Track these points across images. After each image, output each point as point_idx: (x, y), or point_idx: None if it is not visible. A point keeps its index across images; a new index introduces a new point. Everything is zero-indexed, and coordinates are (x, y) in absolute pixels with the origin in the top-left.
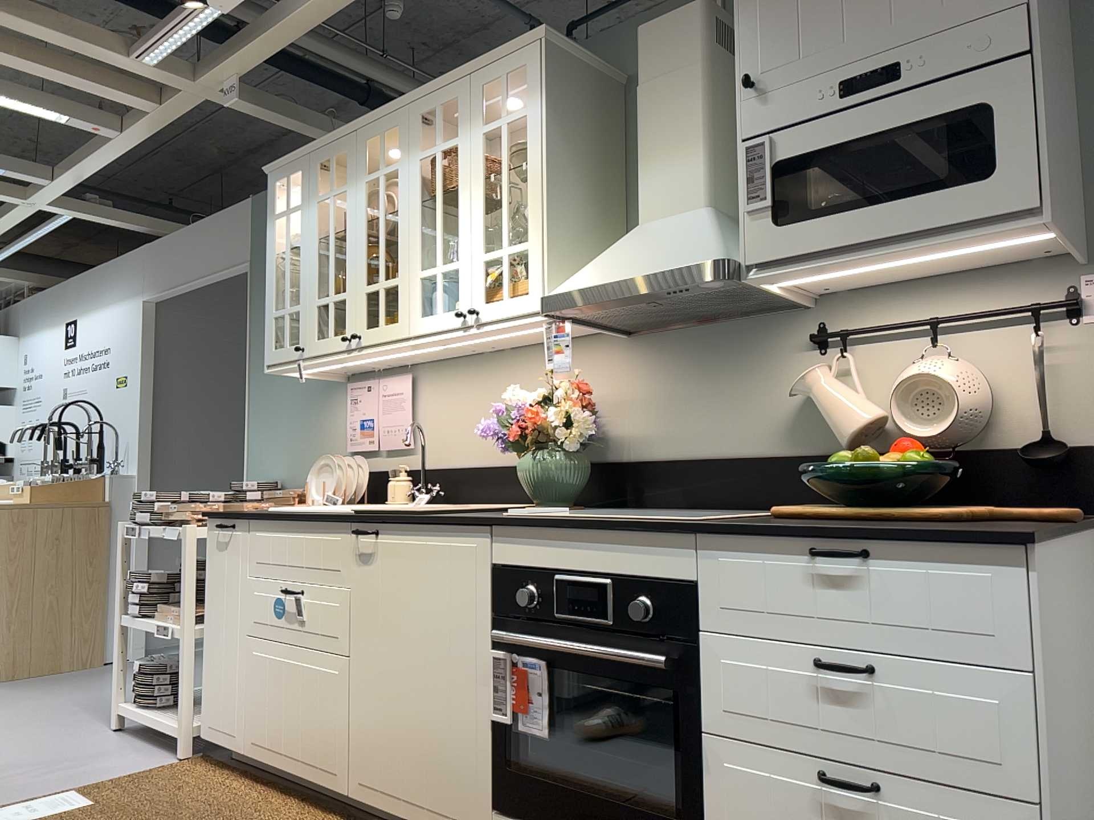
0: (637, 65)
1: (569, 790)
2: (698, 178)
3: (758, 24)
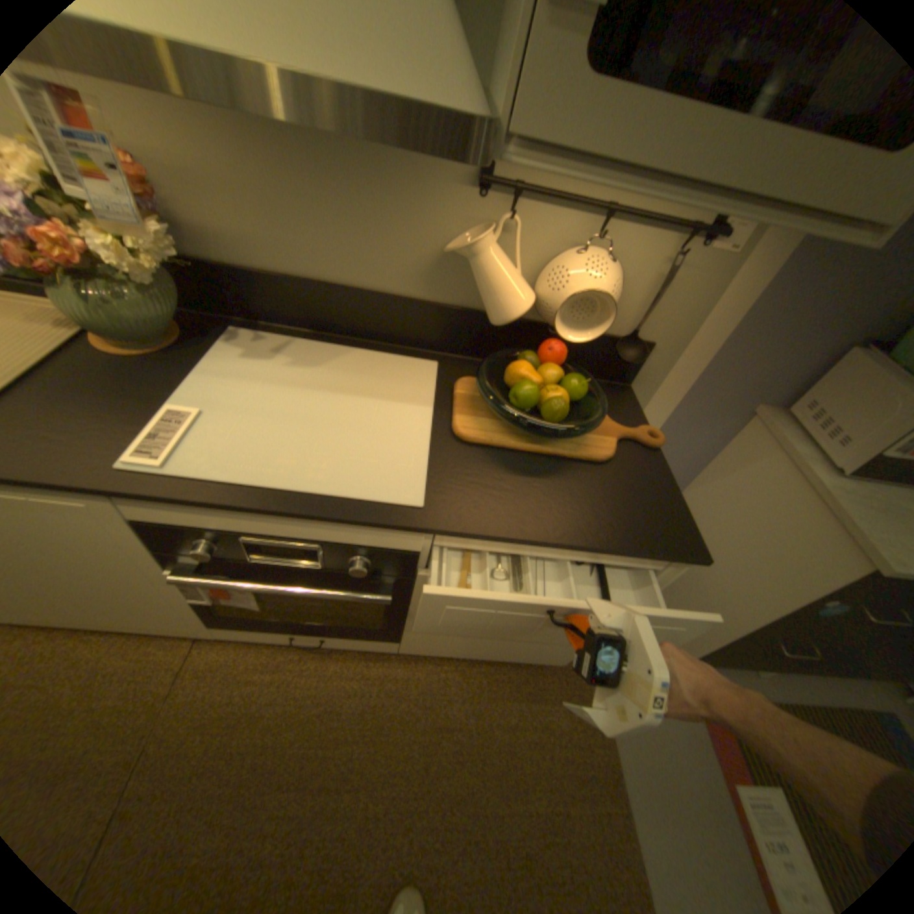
0: None
1: (285, 622)
2: None
3: None
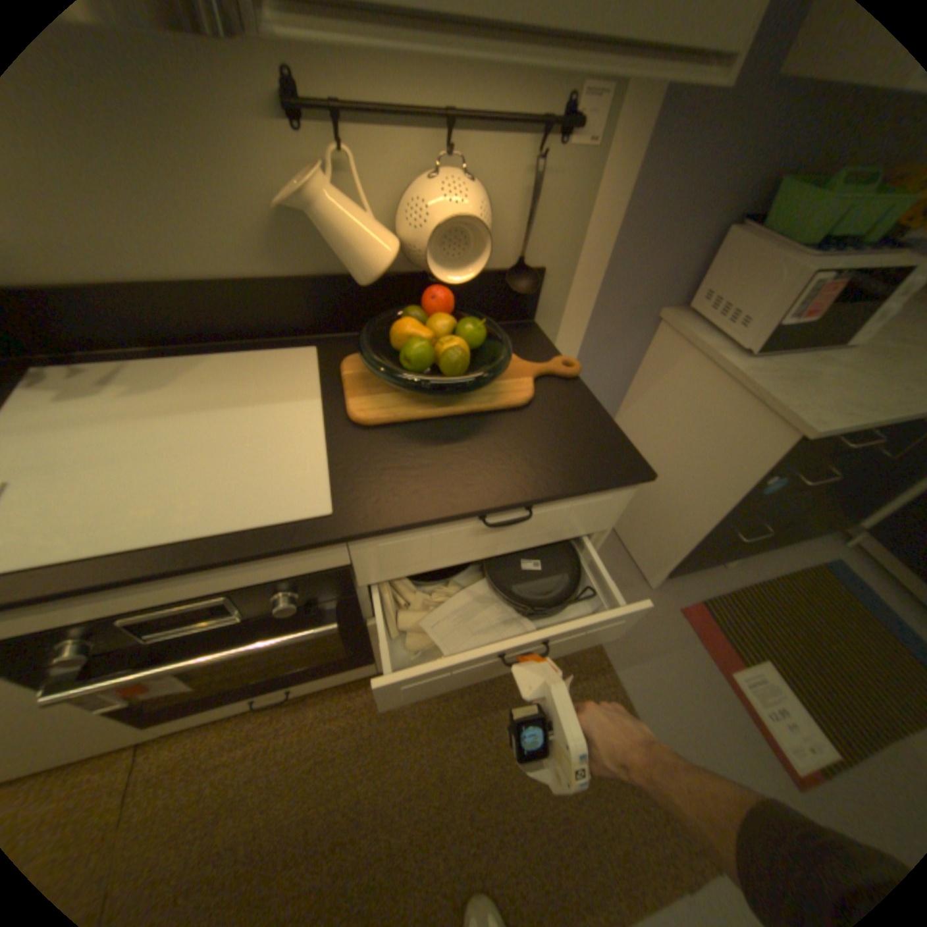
0: None
1: (233, 690)
2: None
3: None
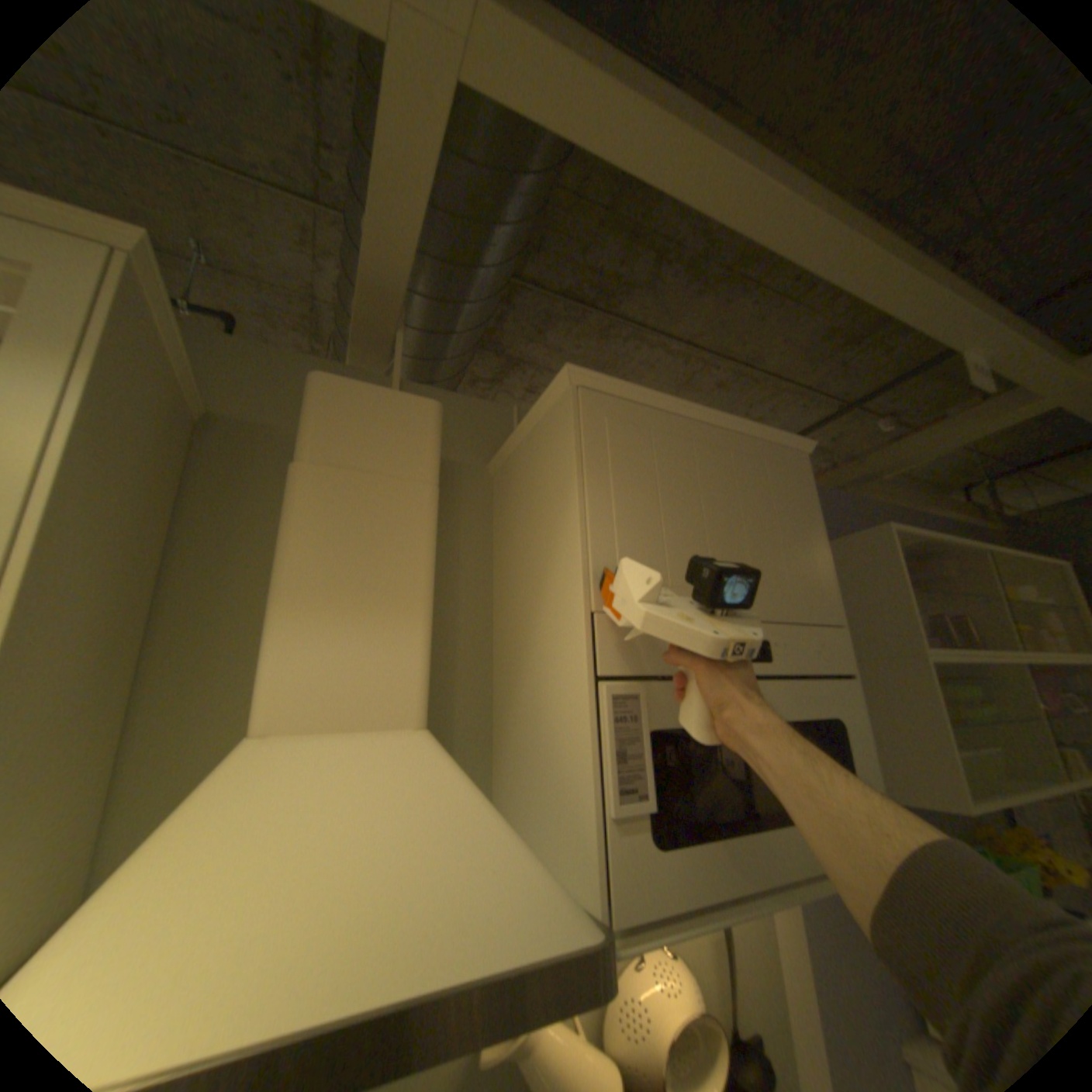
0: (306, 423)
1: None
2: (411, 670)
3: (617, 505)
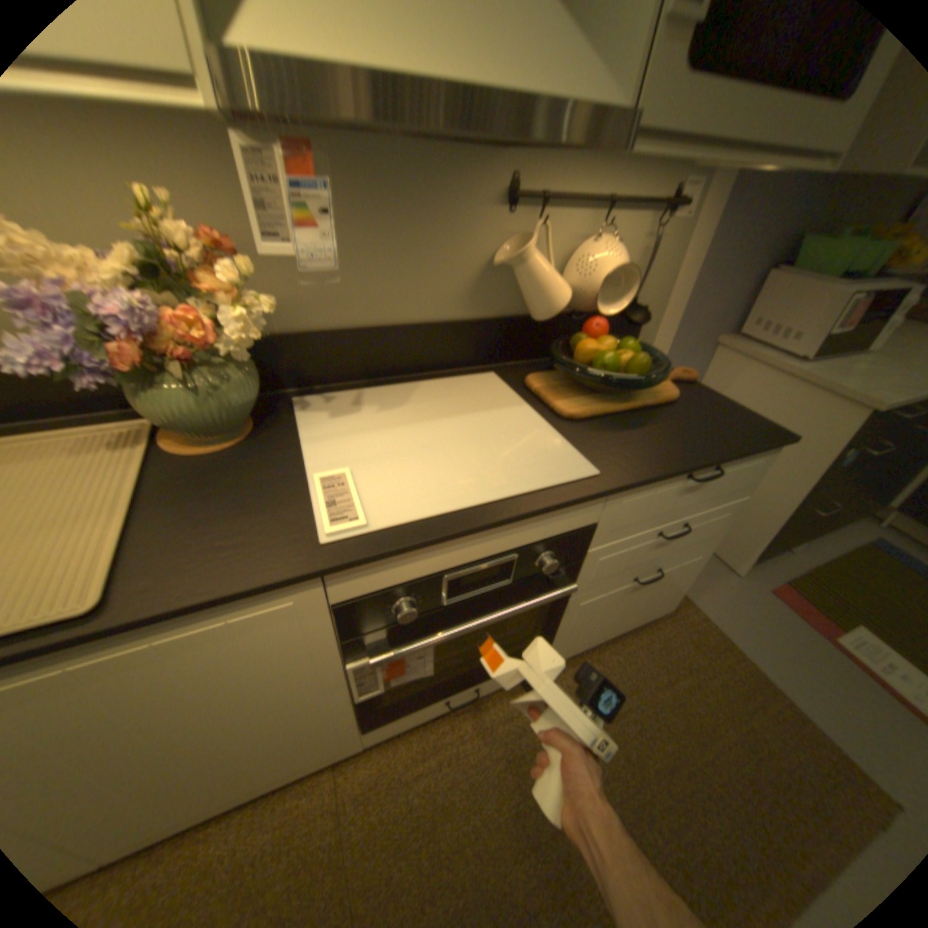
0: None
1: (448, 681)
2: None
3: None
